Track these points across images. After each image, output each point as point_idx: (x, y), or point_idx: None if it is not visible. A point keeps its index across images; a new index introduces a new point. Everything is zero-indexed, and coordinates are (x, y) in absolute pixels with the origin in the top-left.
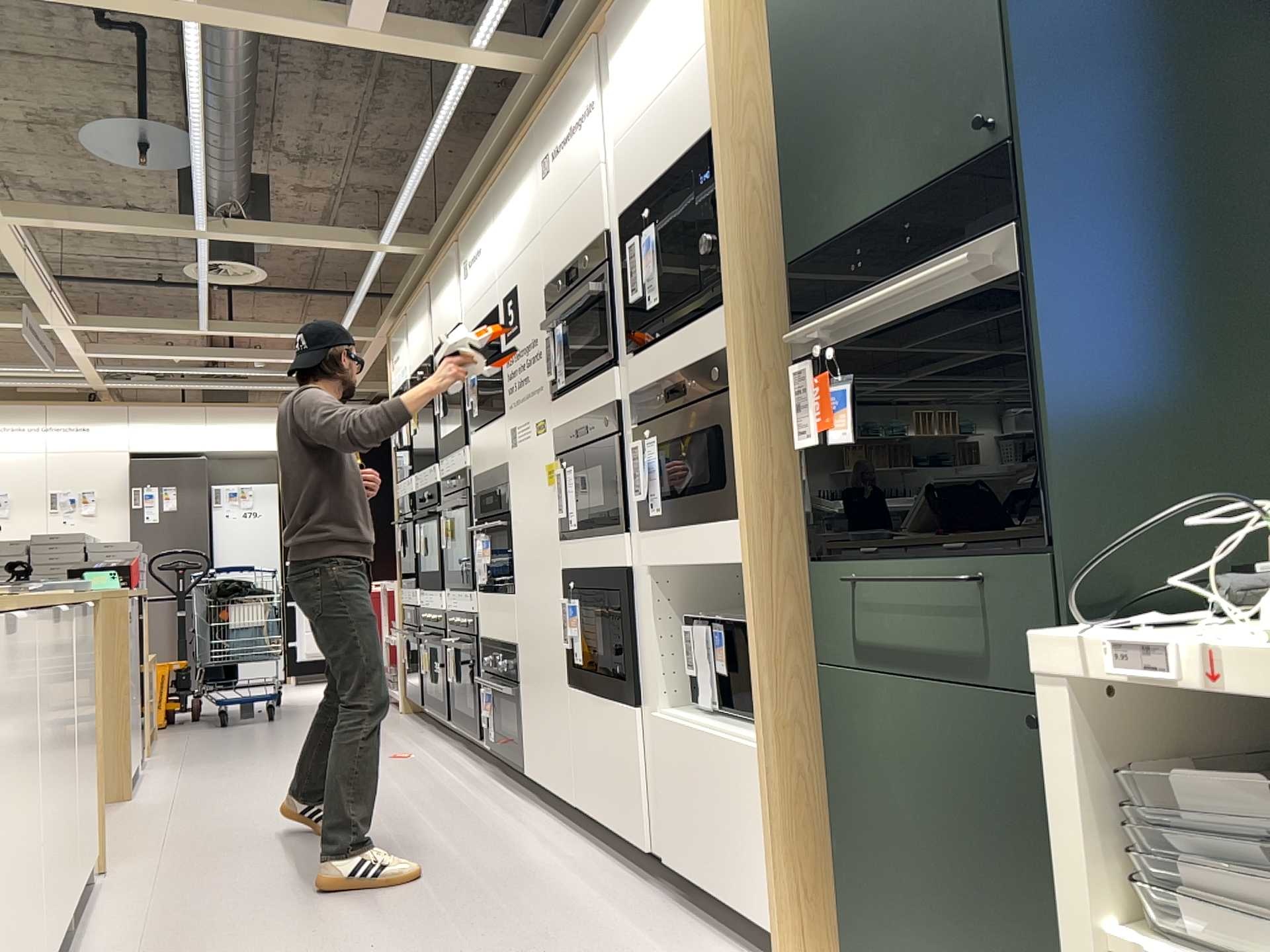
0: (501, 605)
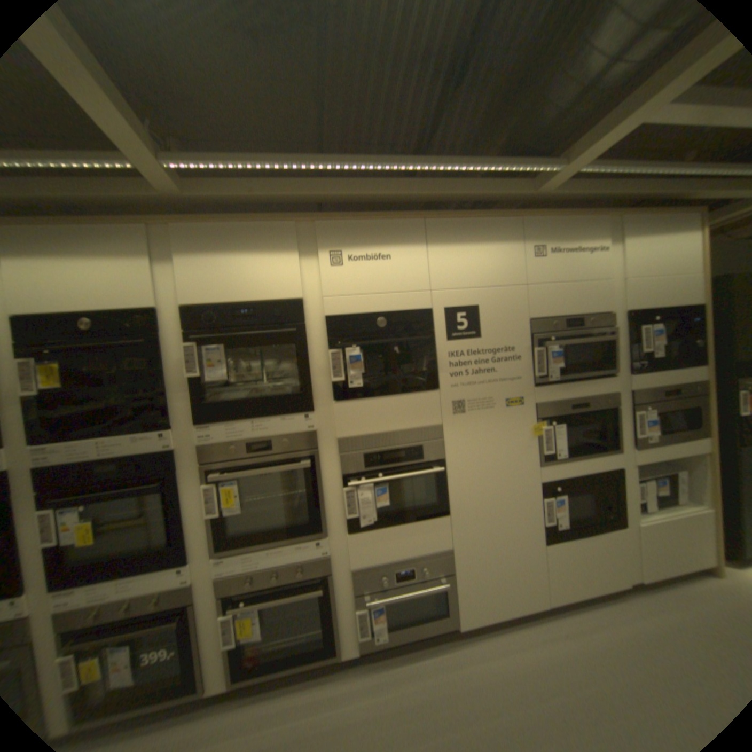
0: (419, 529)
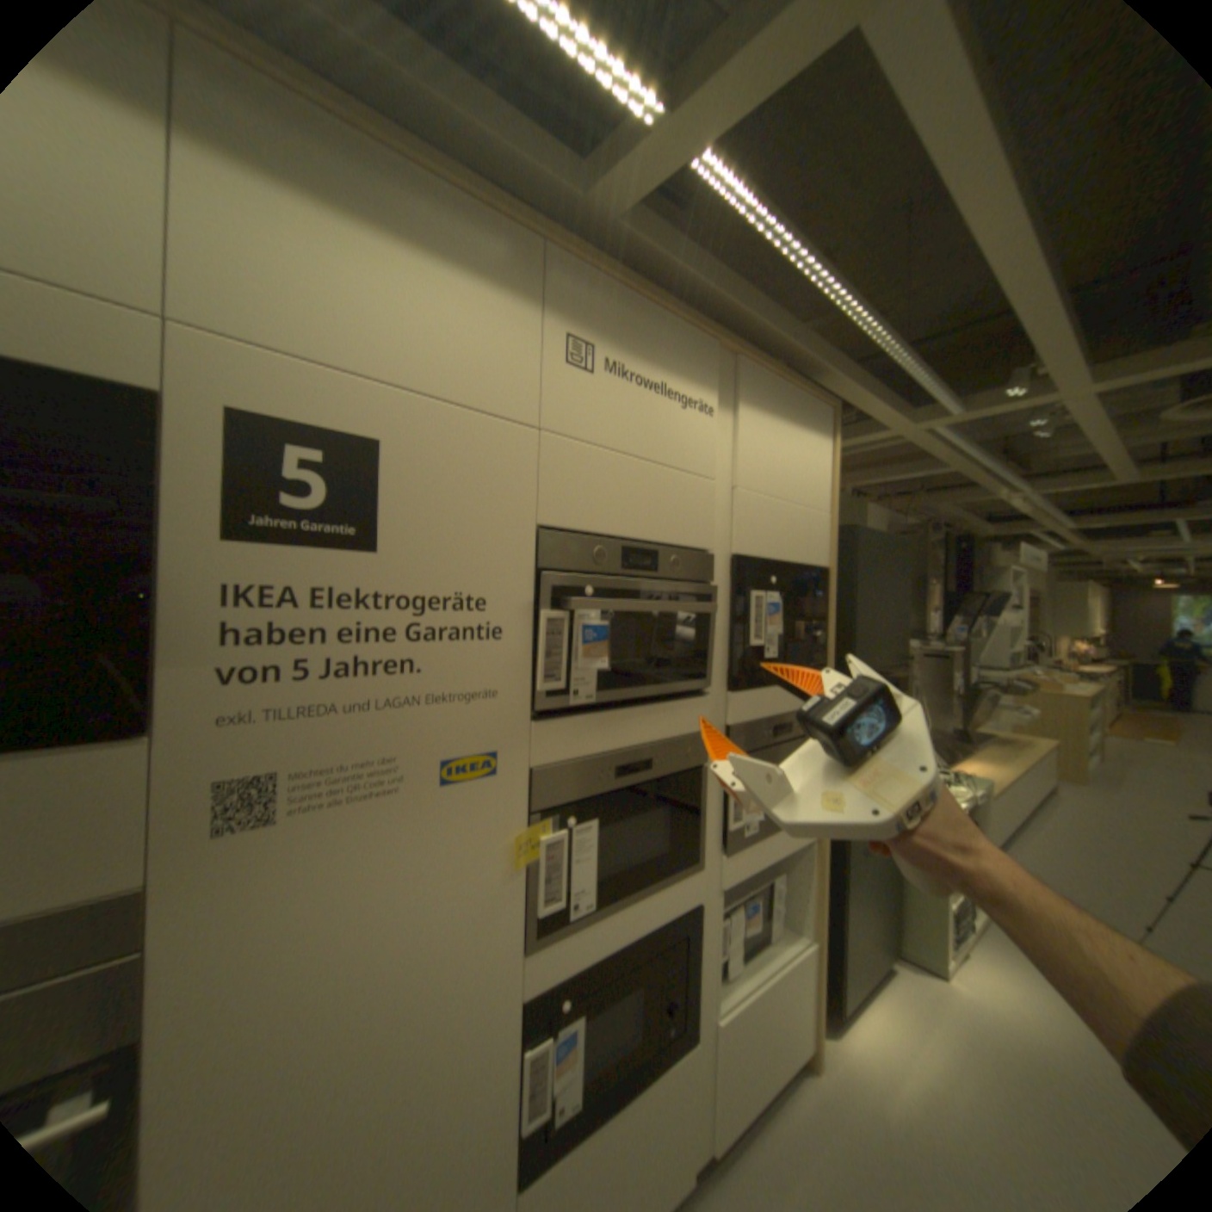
0: None
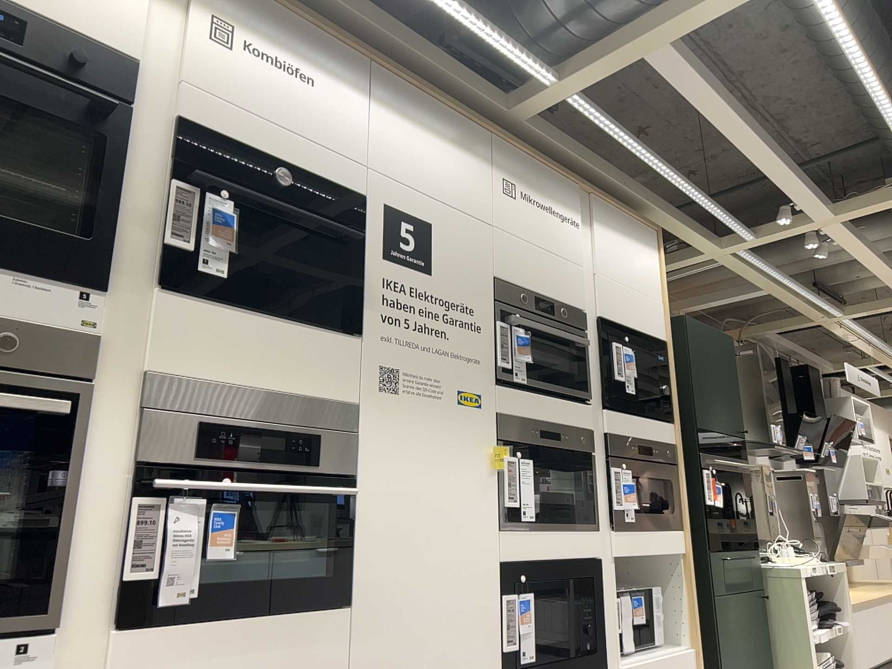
0: (286, 634)
